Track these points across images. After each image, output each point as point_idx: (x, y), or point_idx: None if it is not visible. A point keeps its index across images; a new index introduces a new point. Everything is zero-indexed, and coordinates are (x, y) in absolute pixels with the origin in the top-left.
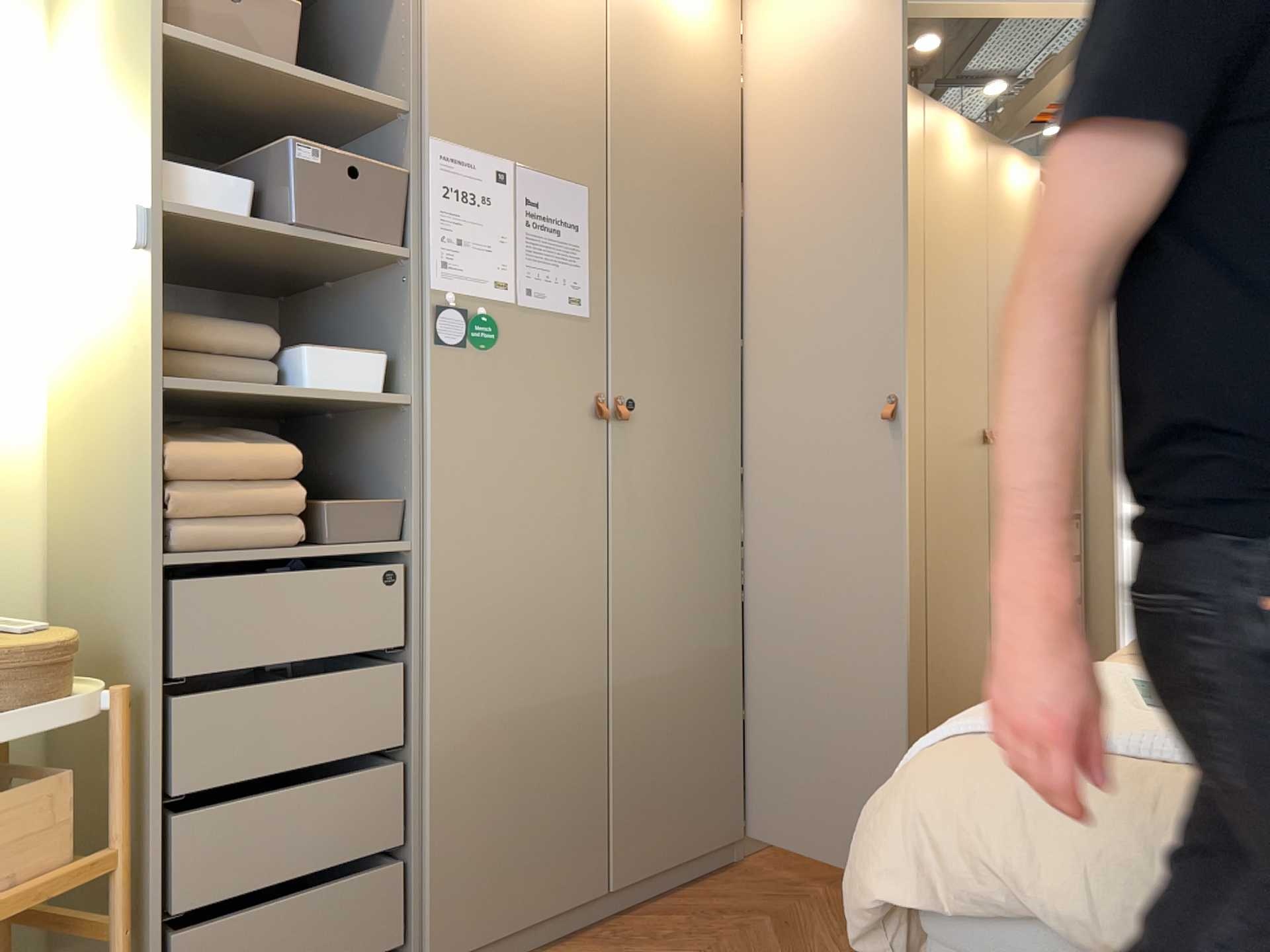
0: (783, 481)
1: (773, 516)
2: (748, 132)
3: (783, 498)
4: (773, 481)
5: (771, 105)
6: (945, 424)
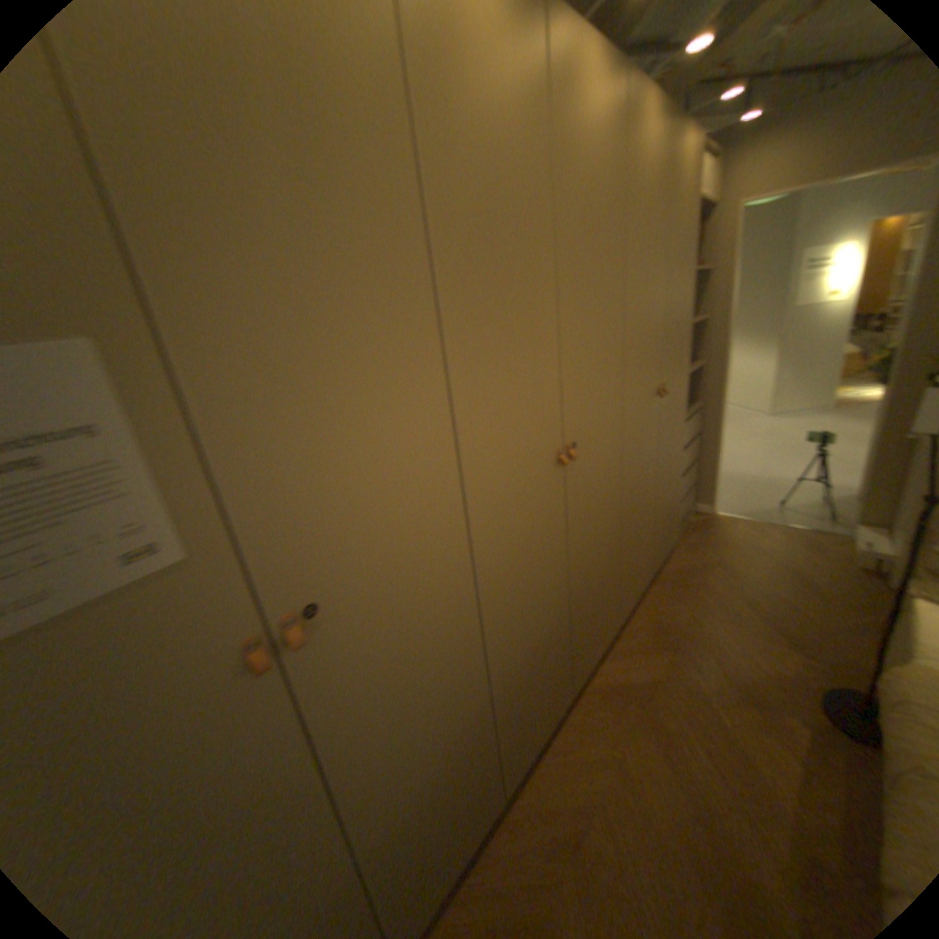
0: (512, 543)
1: (506, 580)
2: (424, 148)
3: (514, 558)
4: (502, 552)
5: (454, 96)
6: (634, 403)
